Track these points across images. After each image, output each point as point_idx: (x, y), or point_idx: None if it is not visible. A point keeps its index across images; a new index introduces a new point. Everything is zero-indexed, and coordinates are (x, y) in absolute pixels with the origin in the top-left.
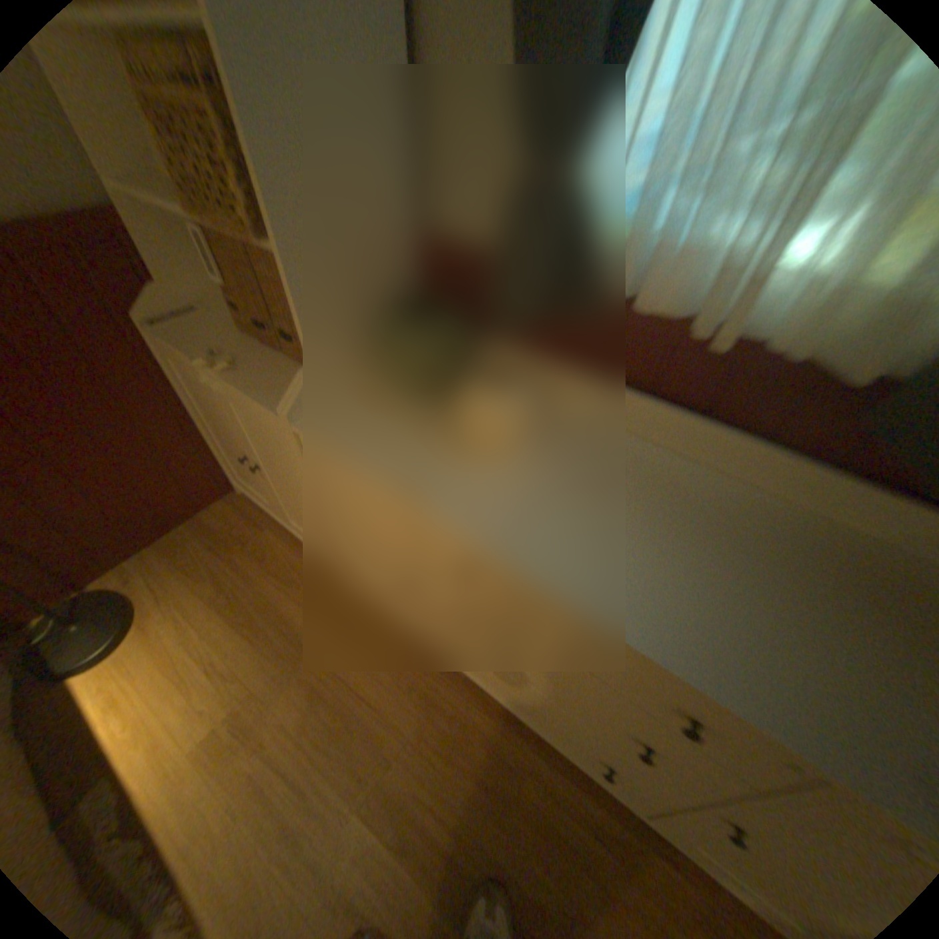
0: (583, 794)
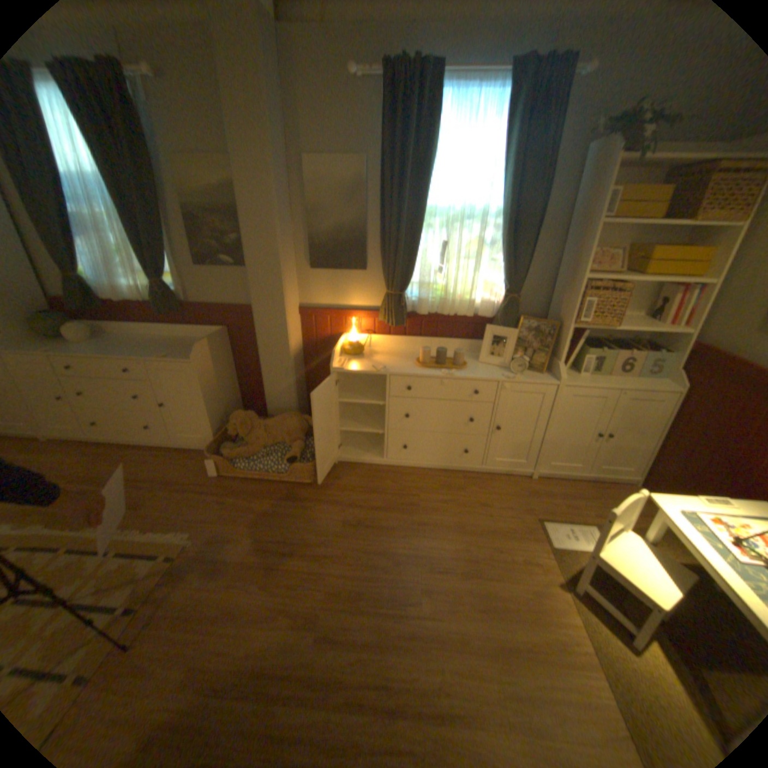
0: (150, 453)
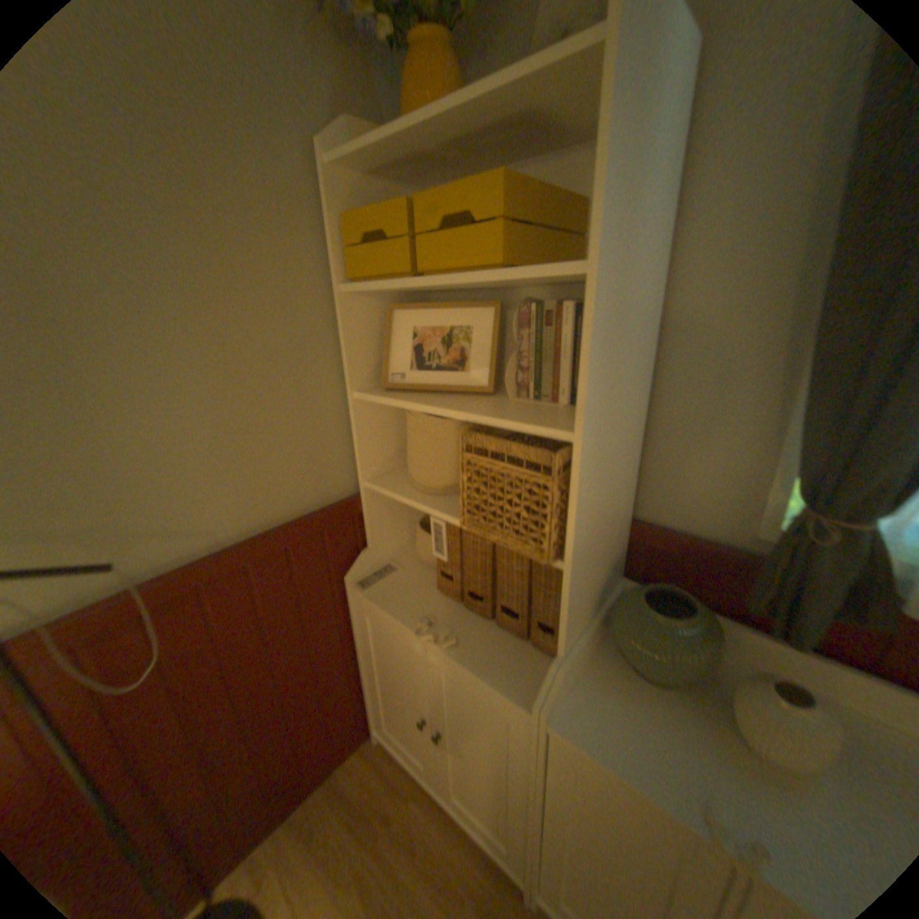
0: None
